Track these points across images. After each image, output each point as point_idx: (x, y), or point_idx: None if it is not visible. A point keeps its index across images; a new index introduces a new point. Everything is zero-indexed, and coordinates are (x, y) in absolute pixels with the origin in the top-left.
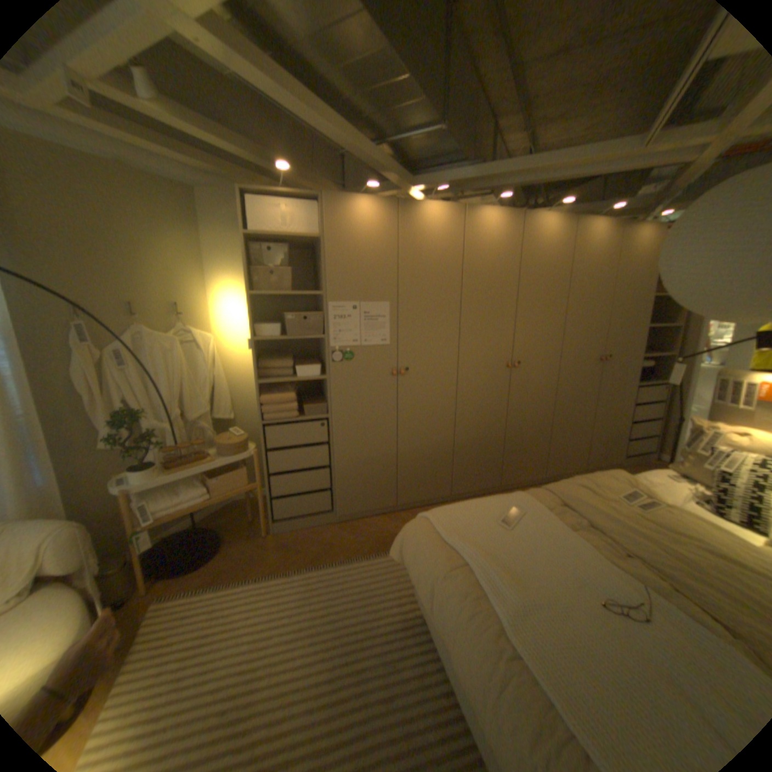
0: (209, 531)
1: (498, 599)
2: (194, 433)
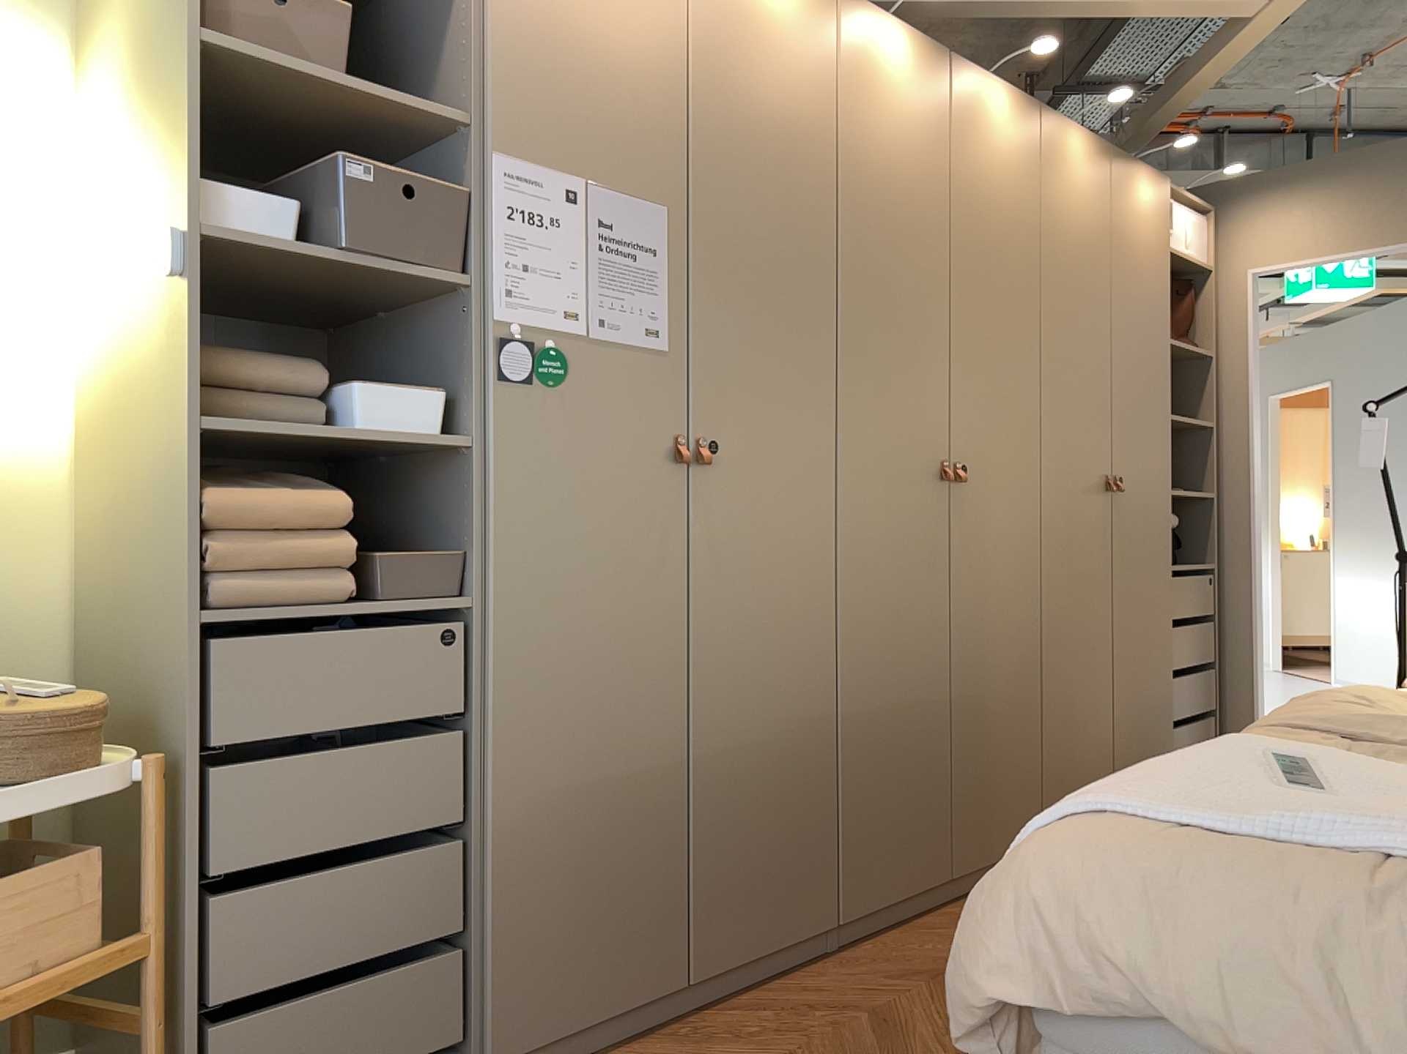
0: None
1: None
2: None
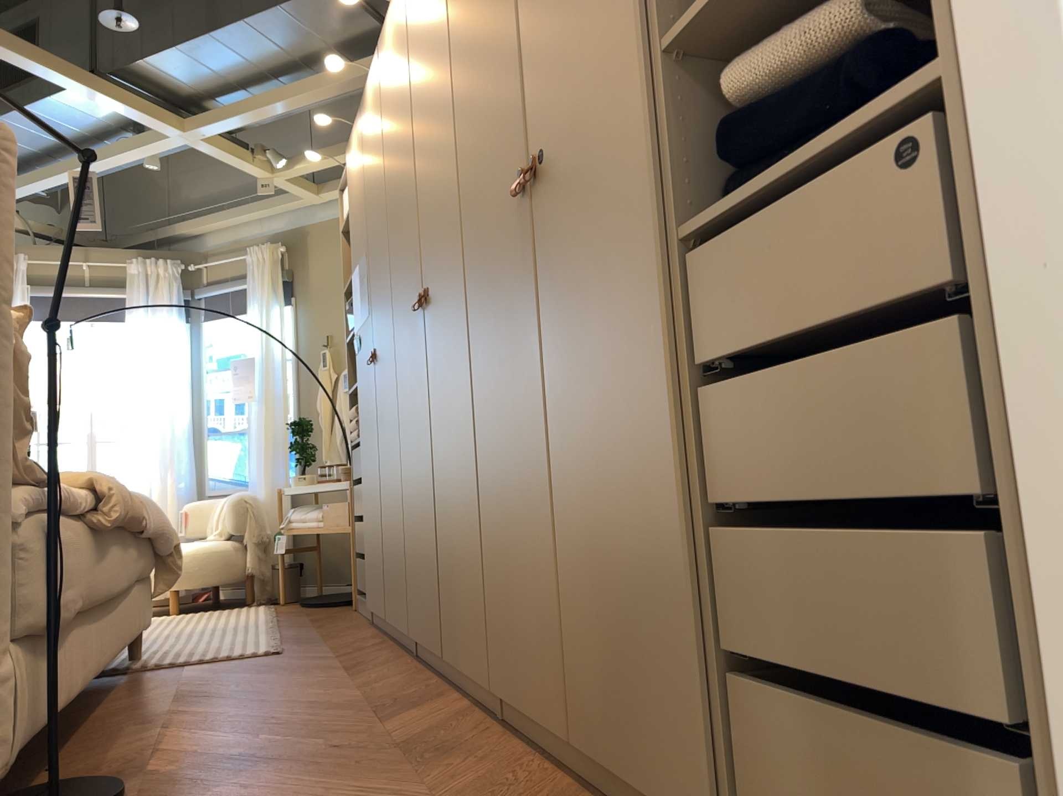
0: None
1: None
2: None
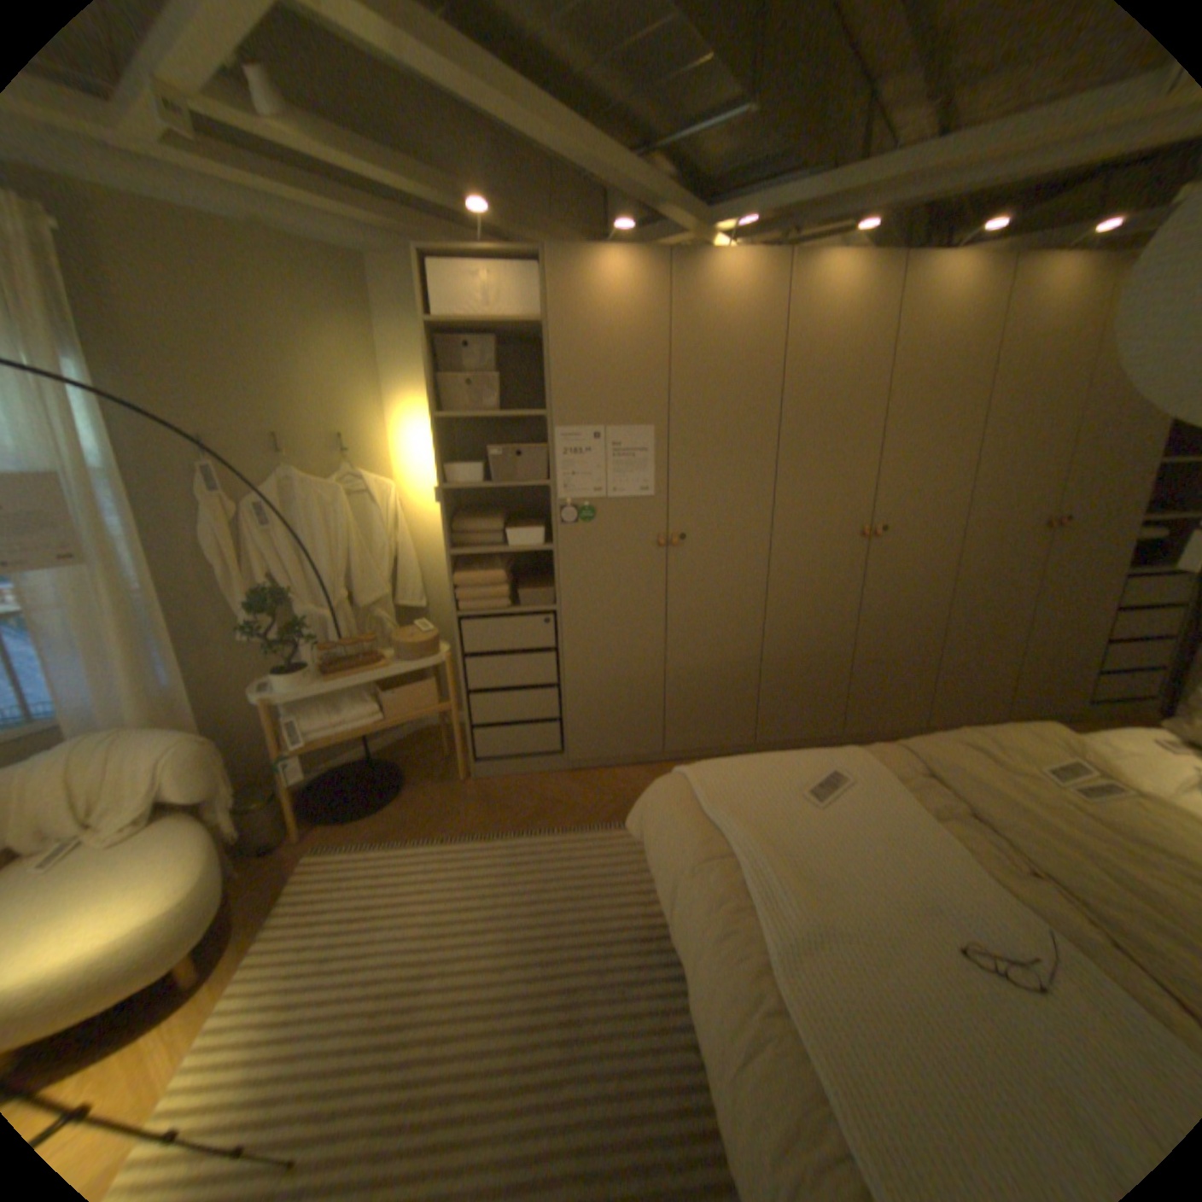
0: (390, 764)
1: (773, 916)
2: (369, 625)
